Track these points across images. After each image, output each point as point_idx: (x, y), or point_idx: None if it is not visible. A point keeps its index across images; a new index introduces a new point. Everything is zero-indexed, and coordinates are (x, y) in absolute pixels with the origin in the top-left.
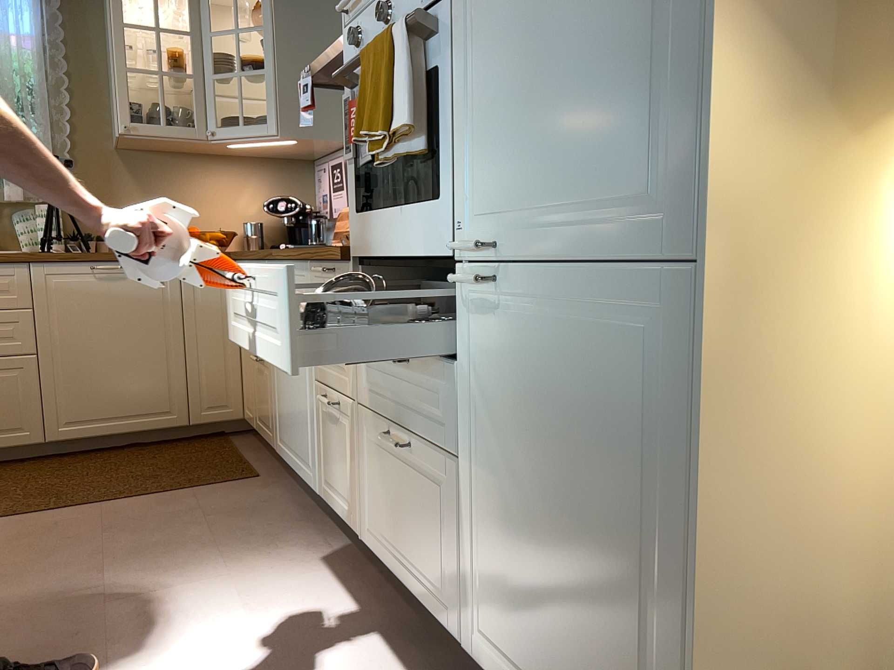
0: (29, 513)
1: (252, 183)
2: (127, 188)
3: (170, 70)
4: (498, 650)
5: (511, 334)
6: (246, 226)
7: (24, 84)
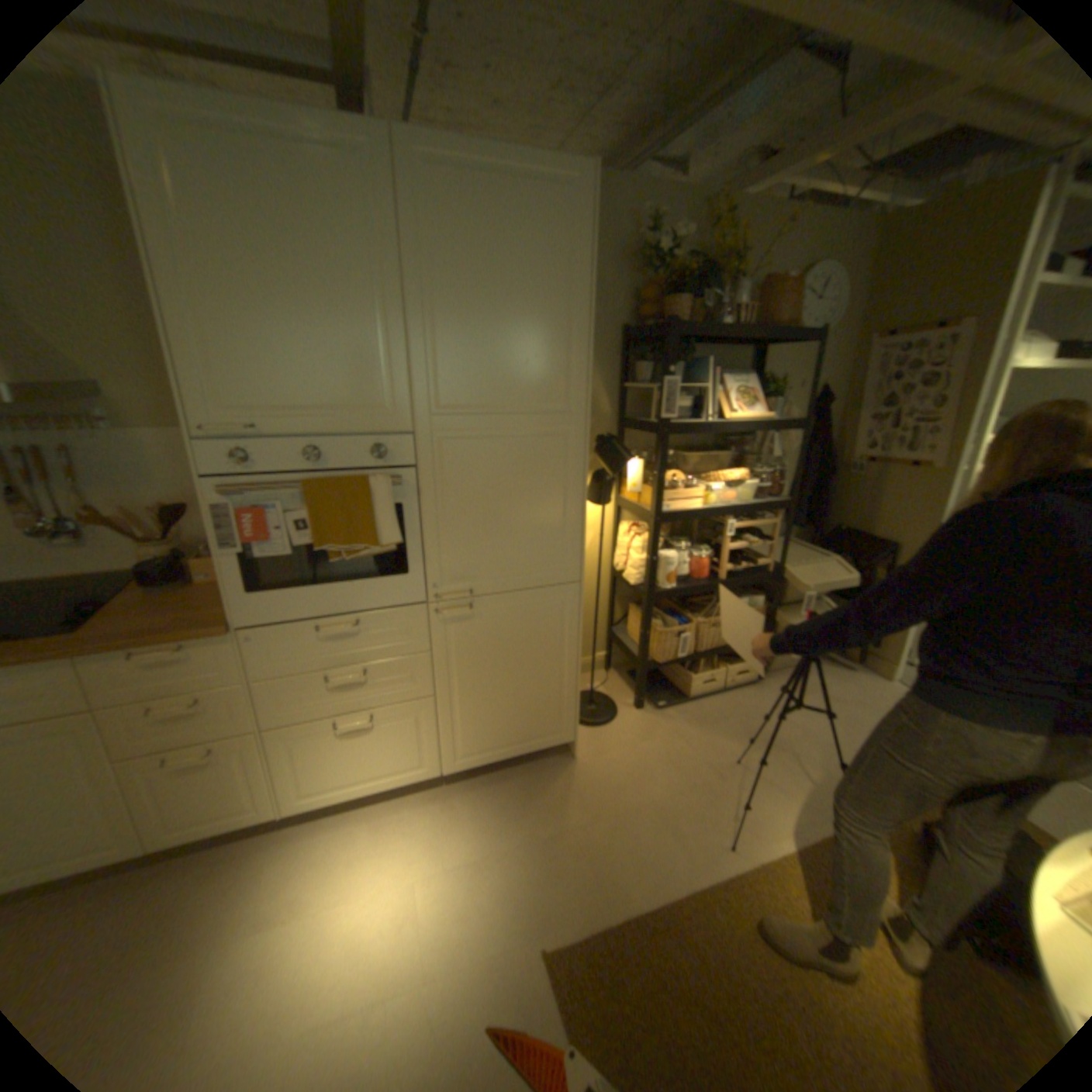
0: None
1: None
2: None
3: None
4: (470, 754)
5: (477, 625)
6: None
7: None
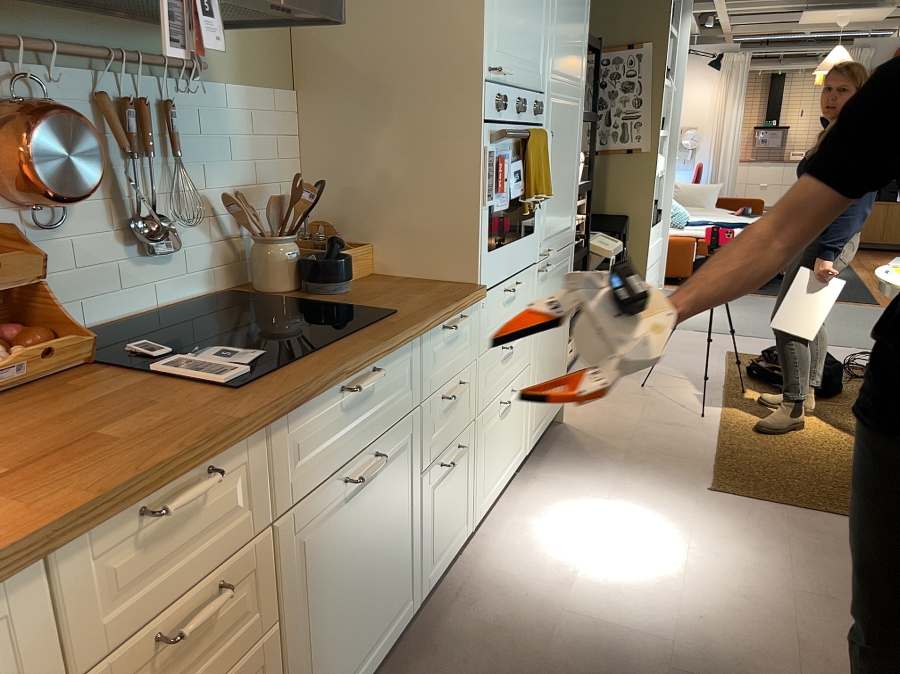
0: None
1: None
2: None
3: None
4: (536, 426)
5: (548, 285)
6: None
7: None
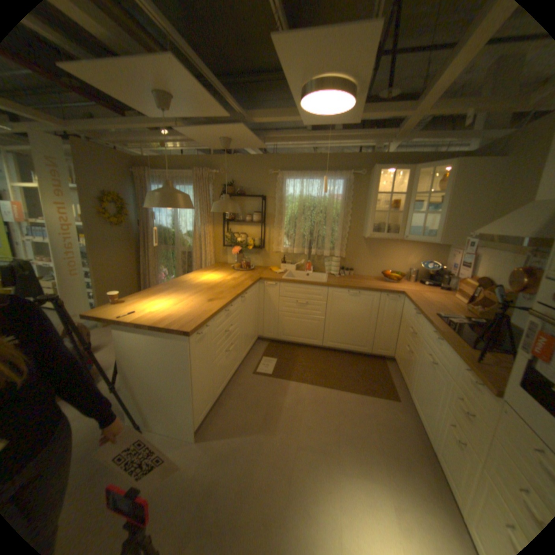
0: (316, 385)
1: (417, 251)
2: (364, 251)
3: (392, 208)
4: None
5: None
6: (410, 271)
7: (336, 214)
